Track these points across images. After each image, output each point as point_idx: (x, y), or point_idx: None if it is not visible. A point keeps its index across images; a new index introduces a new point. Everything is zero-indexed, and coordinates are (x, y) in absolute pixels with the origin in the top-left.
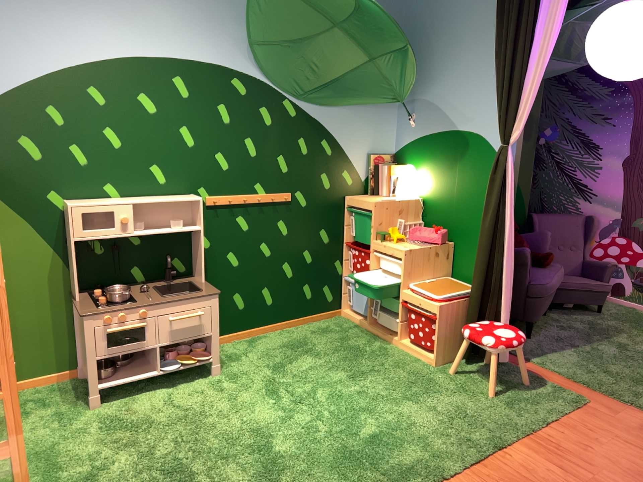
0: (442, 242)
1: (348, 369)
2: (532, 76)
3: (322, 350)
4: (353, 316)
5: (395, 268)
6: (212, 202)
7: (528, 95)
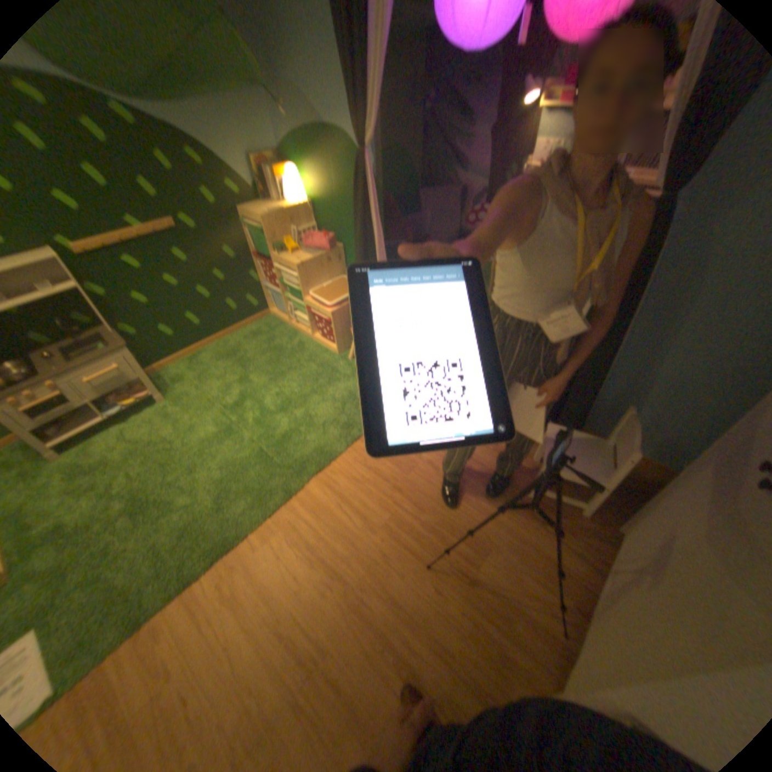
0: (330, 250)
1: (271, 372)
2: (375, 56)
3: (251, 356)
4: (277, 316)
5: (294, 280)
6: (81, 252)
7: (374, 86)
